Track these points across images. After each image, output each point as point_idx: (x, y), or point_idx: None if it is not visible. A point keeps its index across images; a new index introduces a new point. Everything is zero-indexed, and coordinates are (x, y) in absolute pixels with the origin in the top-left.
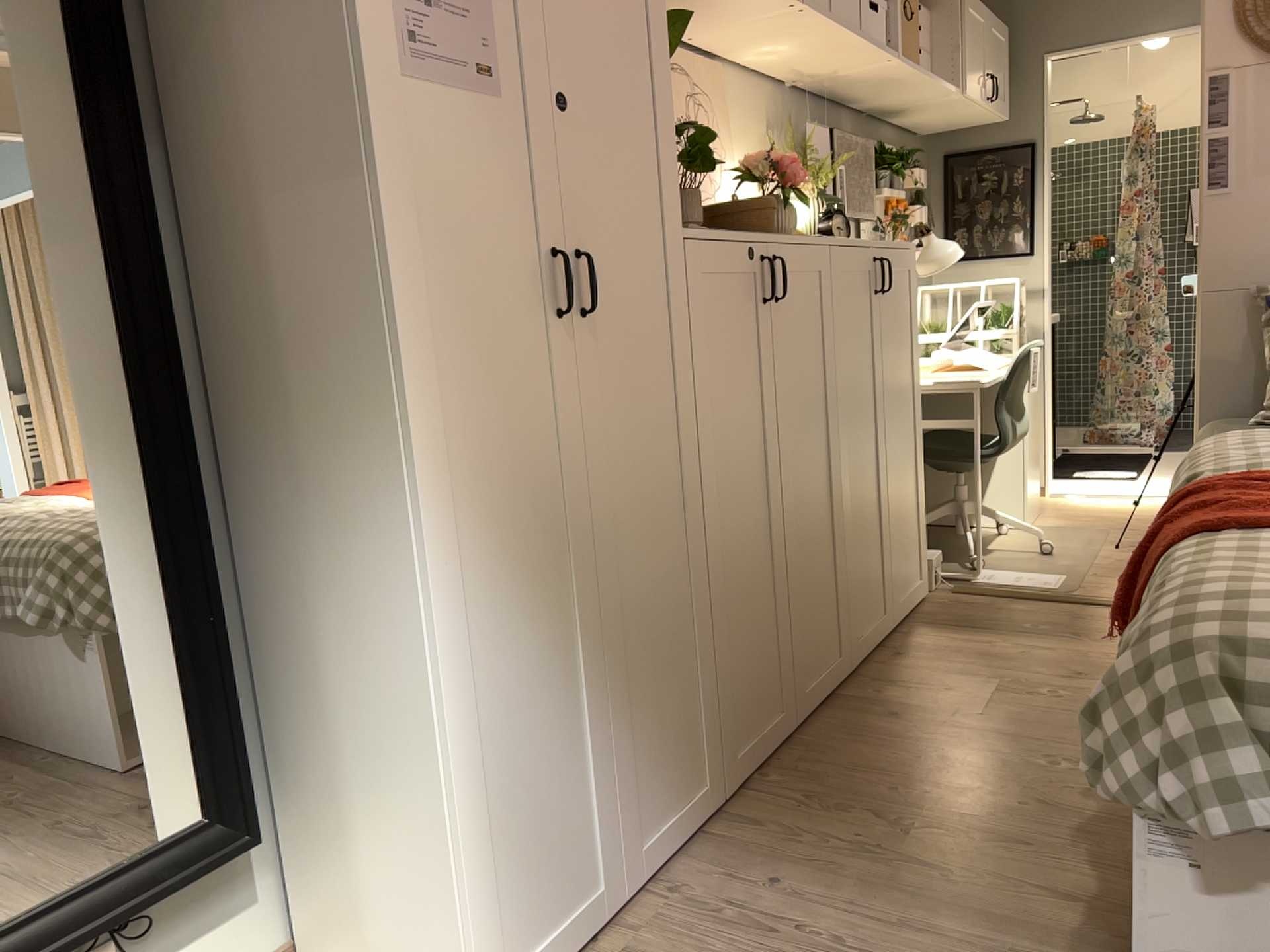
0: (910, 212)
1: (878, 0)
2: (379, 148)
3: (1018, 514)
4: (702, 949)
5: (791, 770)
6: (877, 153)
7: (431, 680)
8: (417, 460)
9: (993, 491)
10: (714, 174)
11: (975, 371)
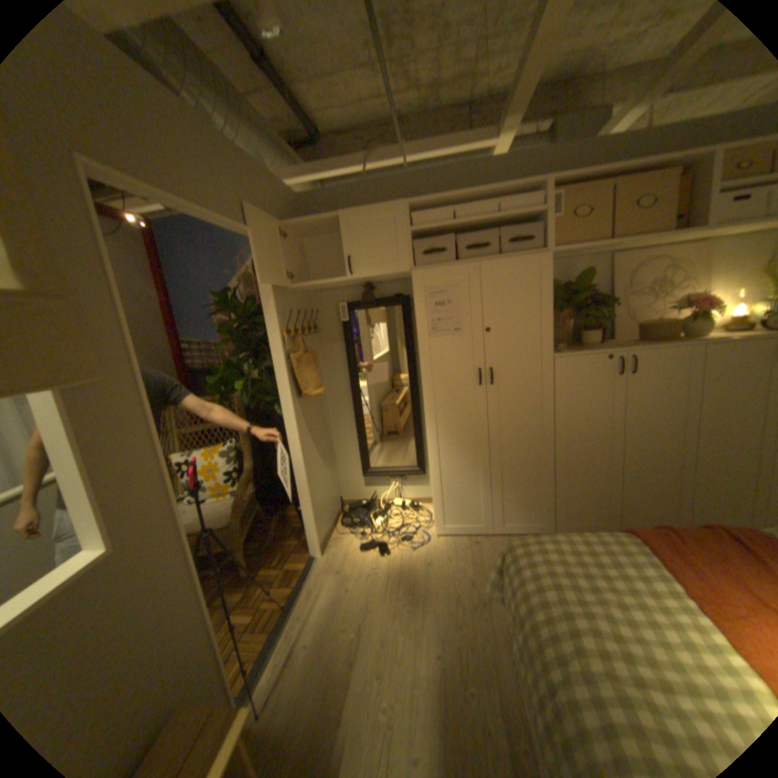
0: None
1: None
2: (423, 355)
3: None
4: (496, 554)
5: None
6: None
7: (429, 459)
8: (428, 416)
9: None
10: (668, 305)
11: None
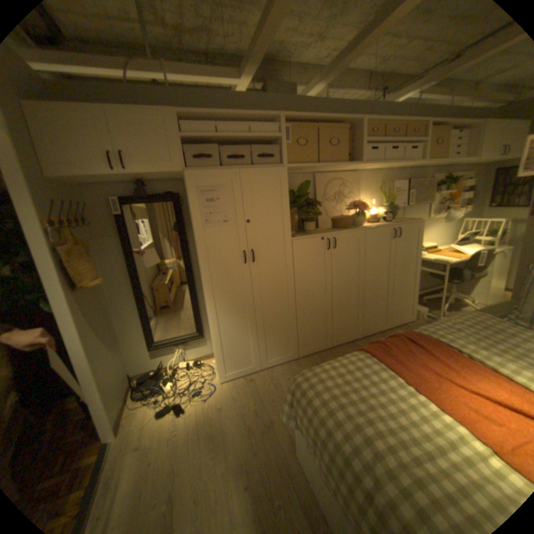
0: (462, 196)
1: (422, 142)
2: (199, 242)
3: (484, 301)
4: (265, 384)
5: (321, 356)
6: (446, 178)
7: (210, 325)
8: (207, 291)
9: (475, 291)
10: (343, 207)
11: (461, 255)
